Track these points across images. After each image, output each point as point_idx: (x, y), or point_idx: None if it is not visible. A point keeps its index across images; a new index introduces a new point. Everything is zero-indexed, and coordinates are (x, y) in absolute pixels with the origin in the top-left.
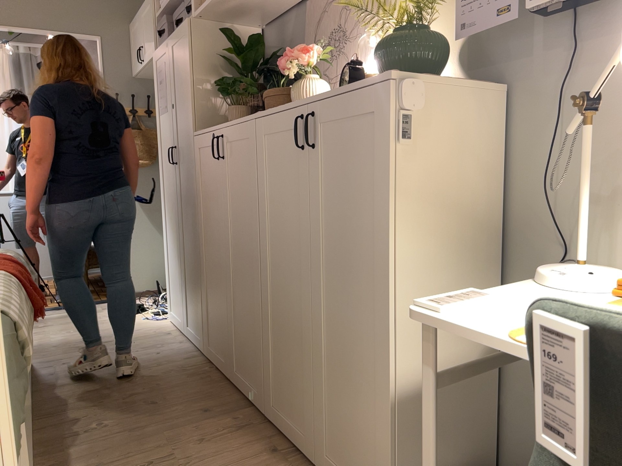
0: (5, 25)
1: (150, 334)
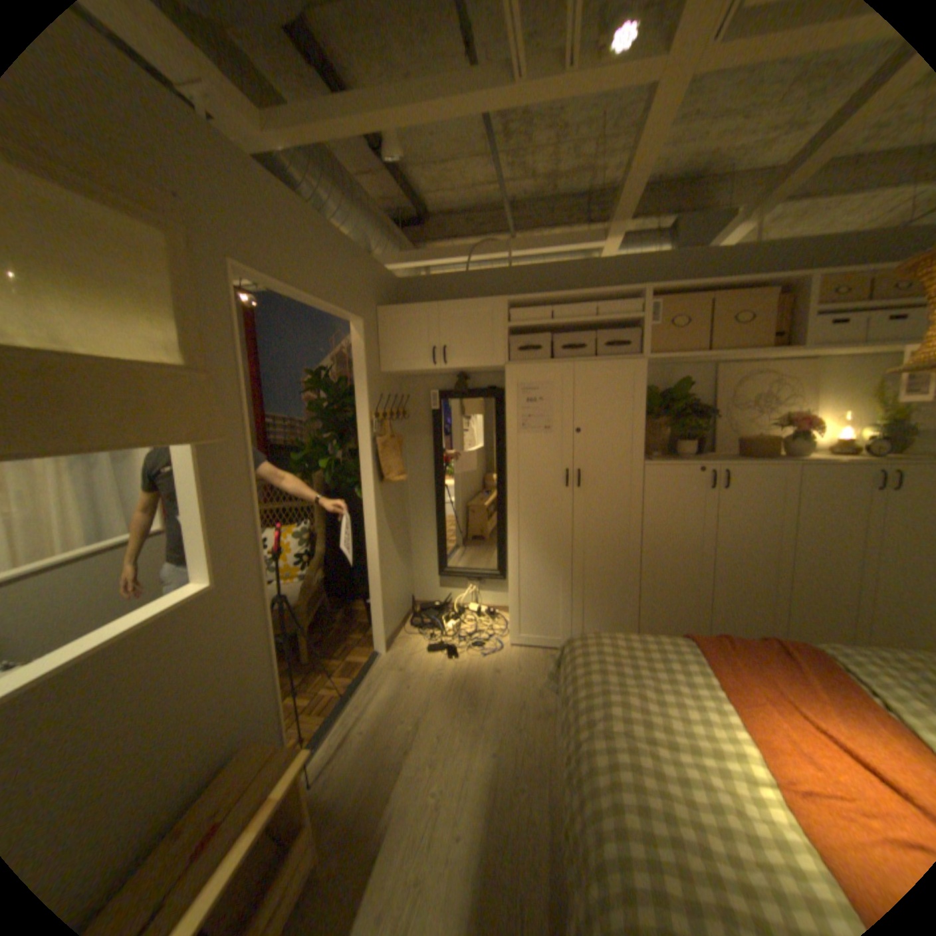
0: (297, 291)
1: (539, 666)
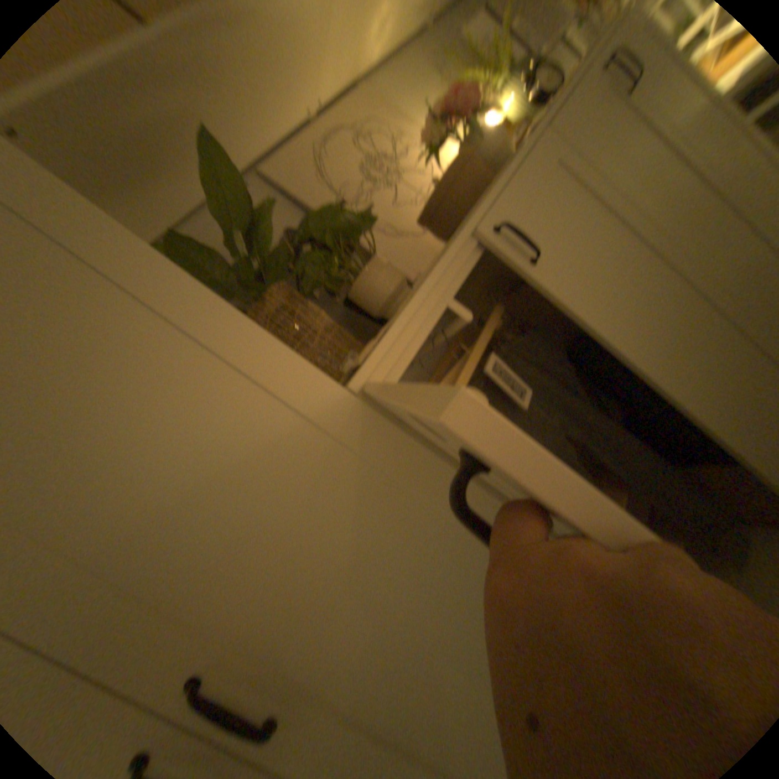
0: None
1: None
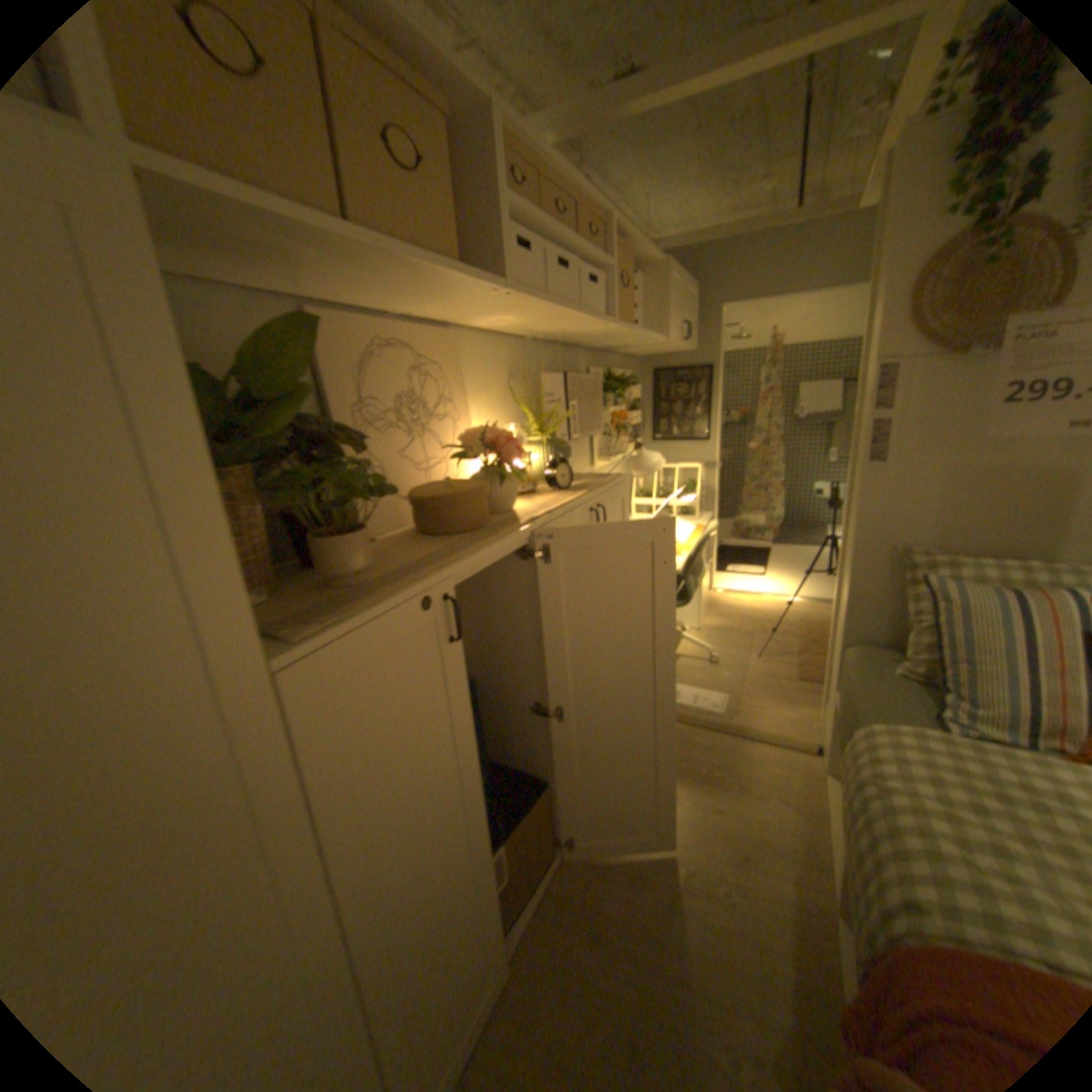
0: None
1: None
